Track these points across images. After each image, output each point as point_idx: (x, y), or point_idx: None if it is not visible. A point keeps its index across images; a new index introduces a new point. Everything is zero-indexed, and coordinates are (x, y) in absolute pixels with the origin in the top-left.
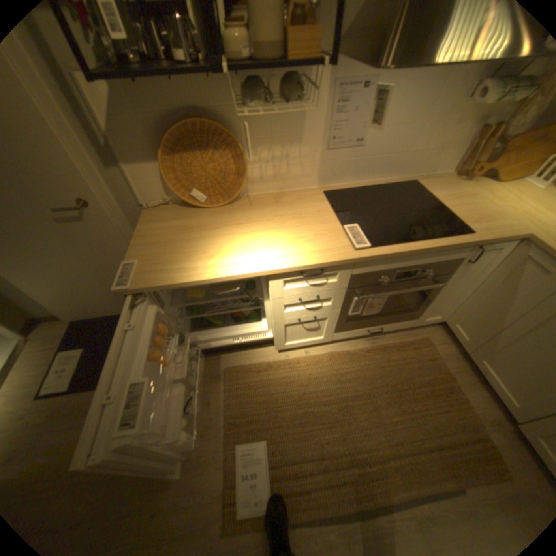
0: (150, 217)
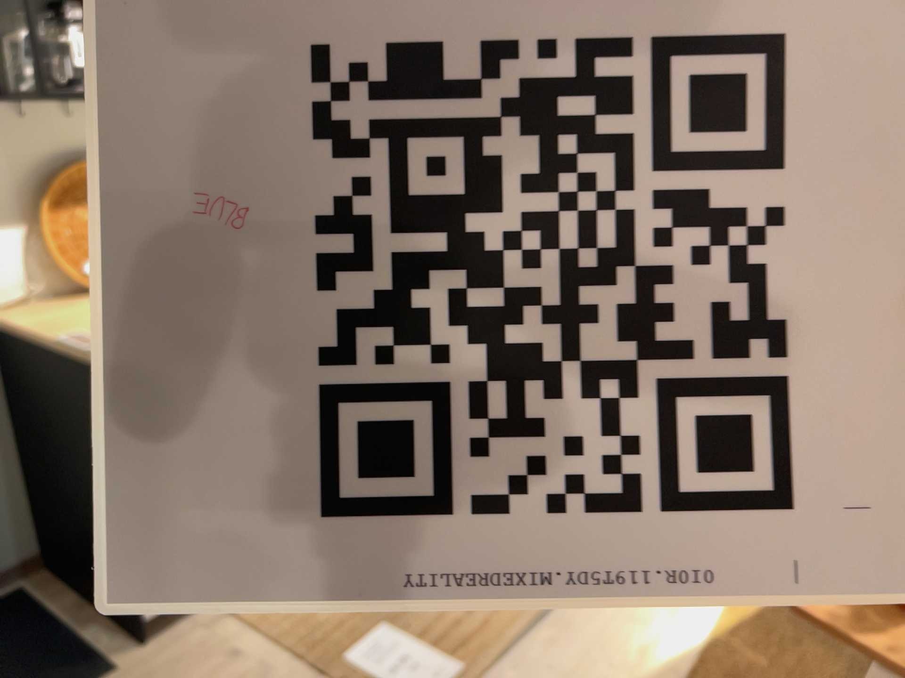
0: (19, 316)
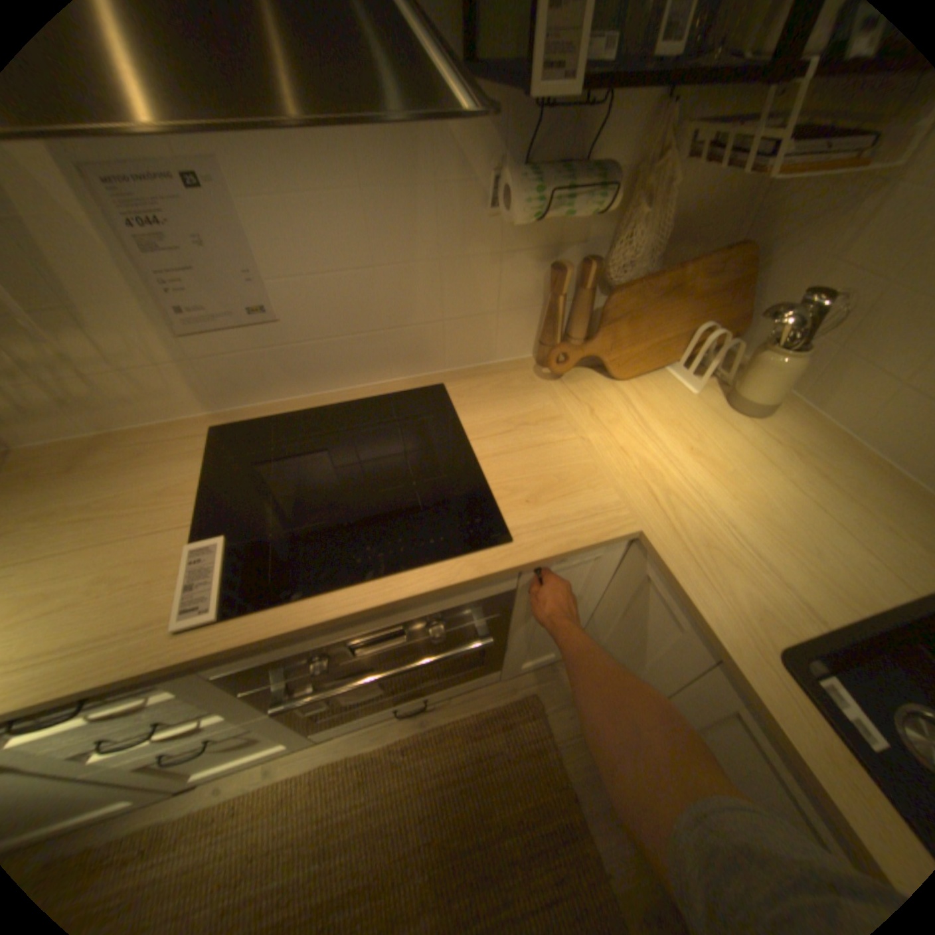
0: None
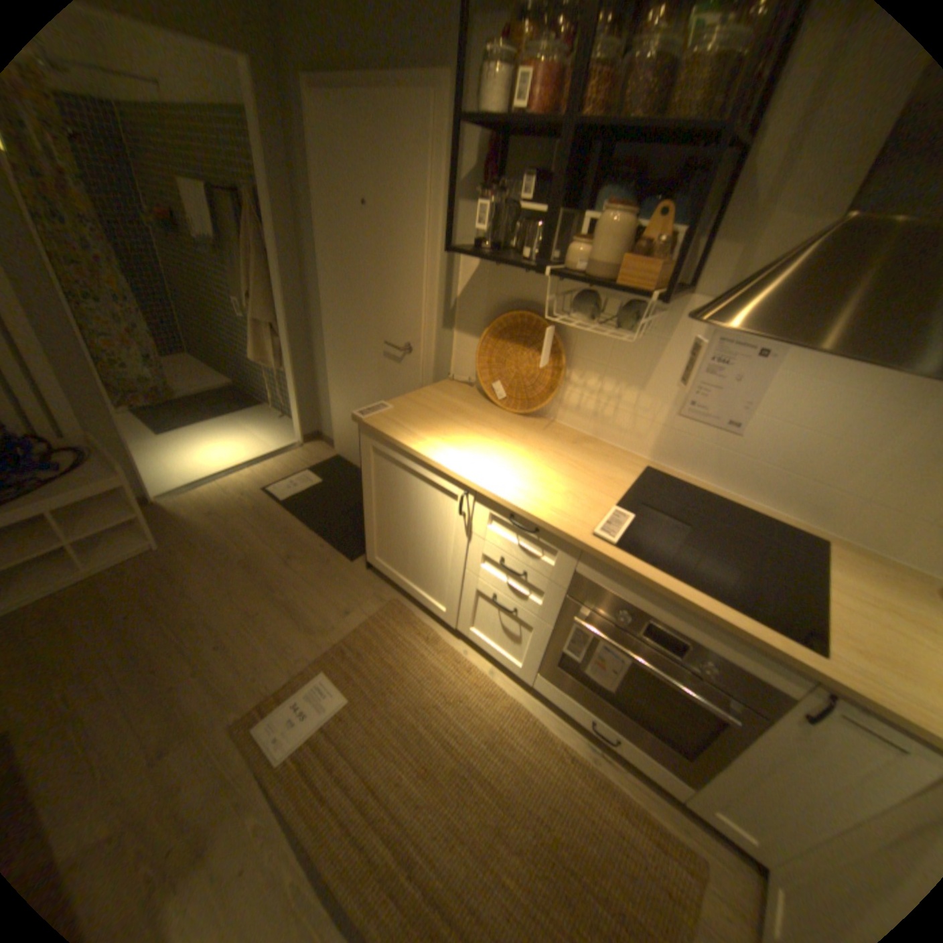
0: (443, 387)
